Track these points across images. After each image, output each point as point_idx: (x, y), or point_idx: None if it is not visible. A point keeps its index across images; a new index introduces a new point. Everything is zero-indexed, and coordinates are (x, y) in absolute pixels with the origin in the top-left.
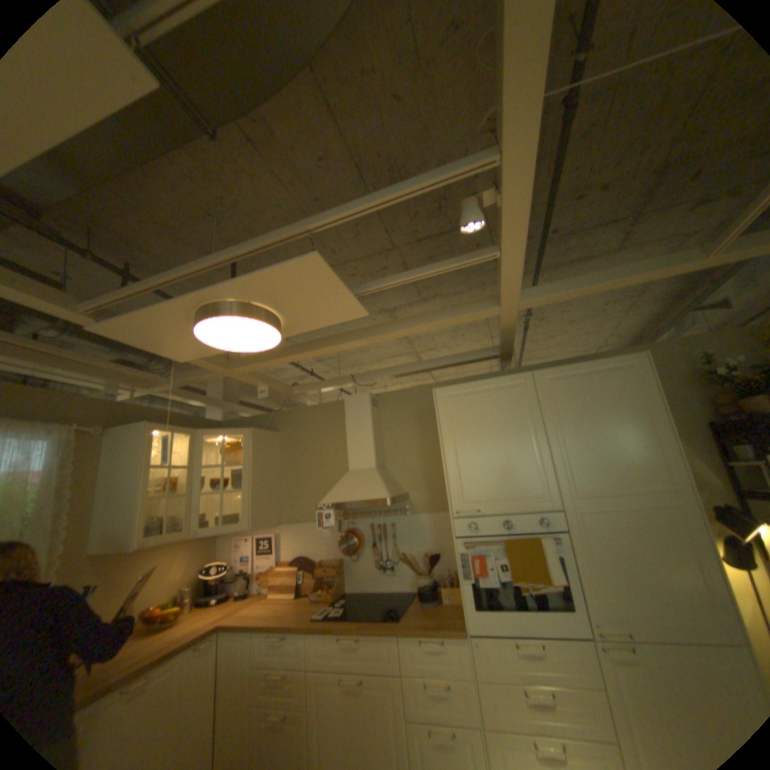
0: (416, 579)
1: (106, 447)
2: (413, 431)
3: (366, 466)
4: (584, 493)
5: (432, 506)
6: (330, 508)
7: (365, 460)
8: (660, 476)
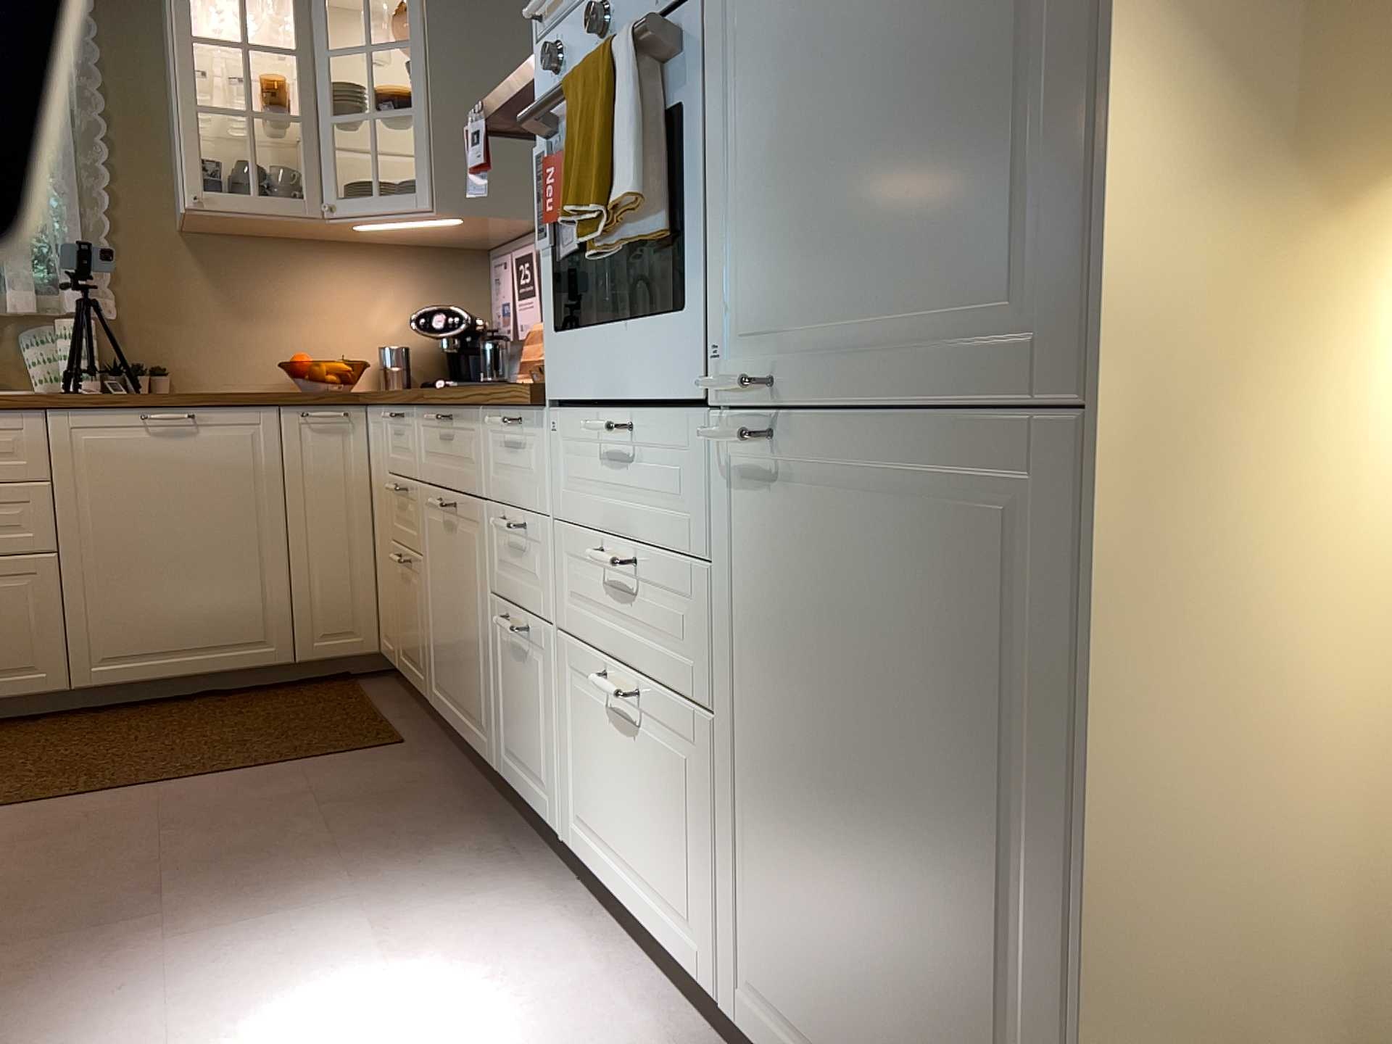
0: None
1: (165, 12)
2: None
3: None
4: None
5: None
6: None
7: None
8: None
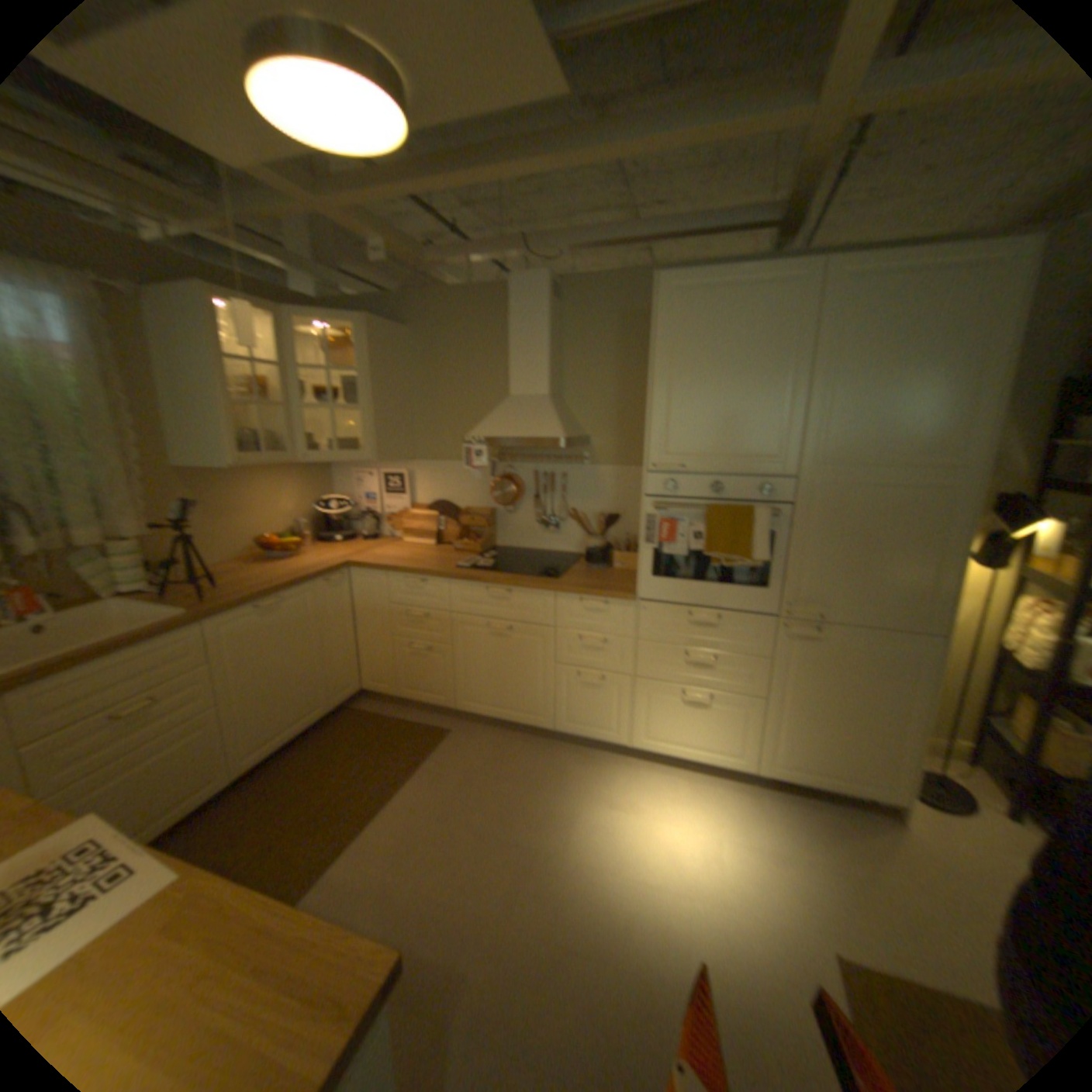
0: (586, 540)
1: (154, 320)
2: (611, 347)
3: (536, 393)
4: (834, 458)
5: (621, 458)
6: (483, 447)
7: (536, 384)
8: (950, 446)
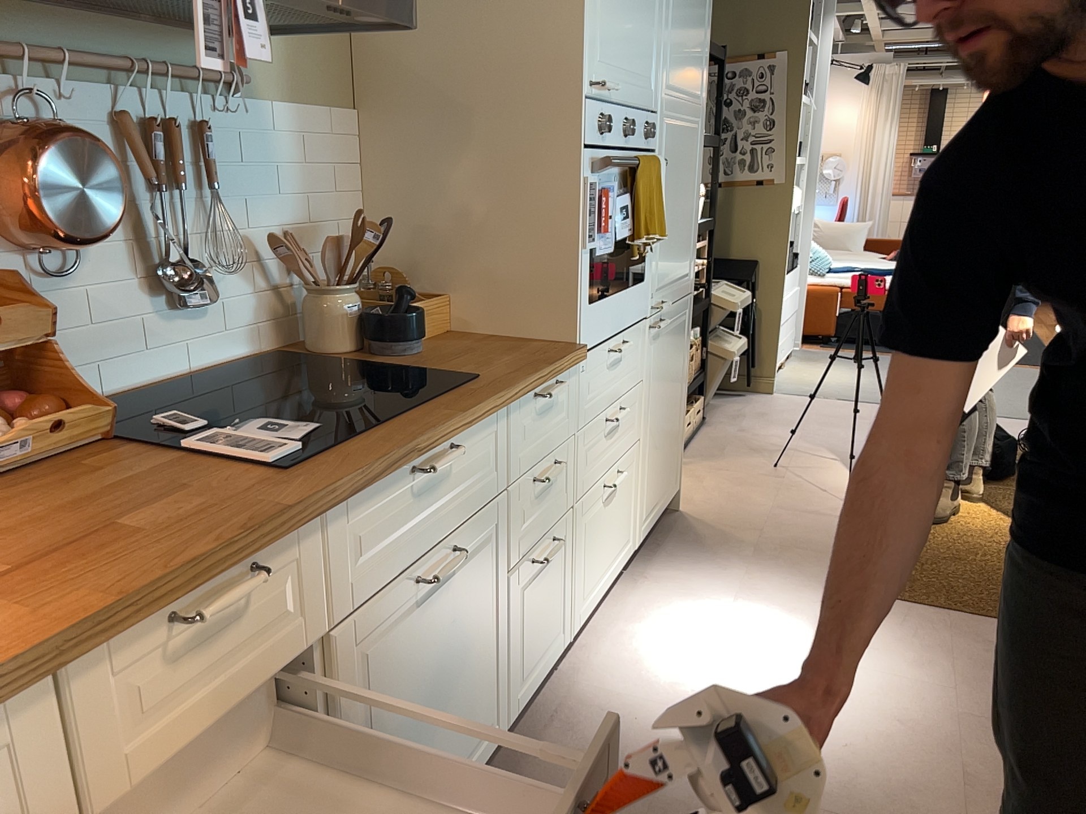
0: (263, 309)
1: None
2: None
3: None
4: (671, 88)
5: (299, 82)
6: None
7: None
8: (700, 81)
